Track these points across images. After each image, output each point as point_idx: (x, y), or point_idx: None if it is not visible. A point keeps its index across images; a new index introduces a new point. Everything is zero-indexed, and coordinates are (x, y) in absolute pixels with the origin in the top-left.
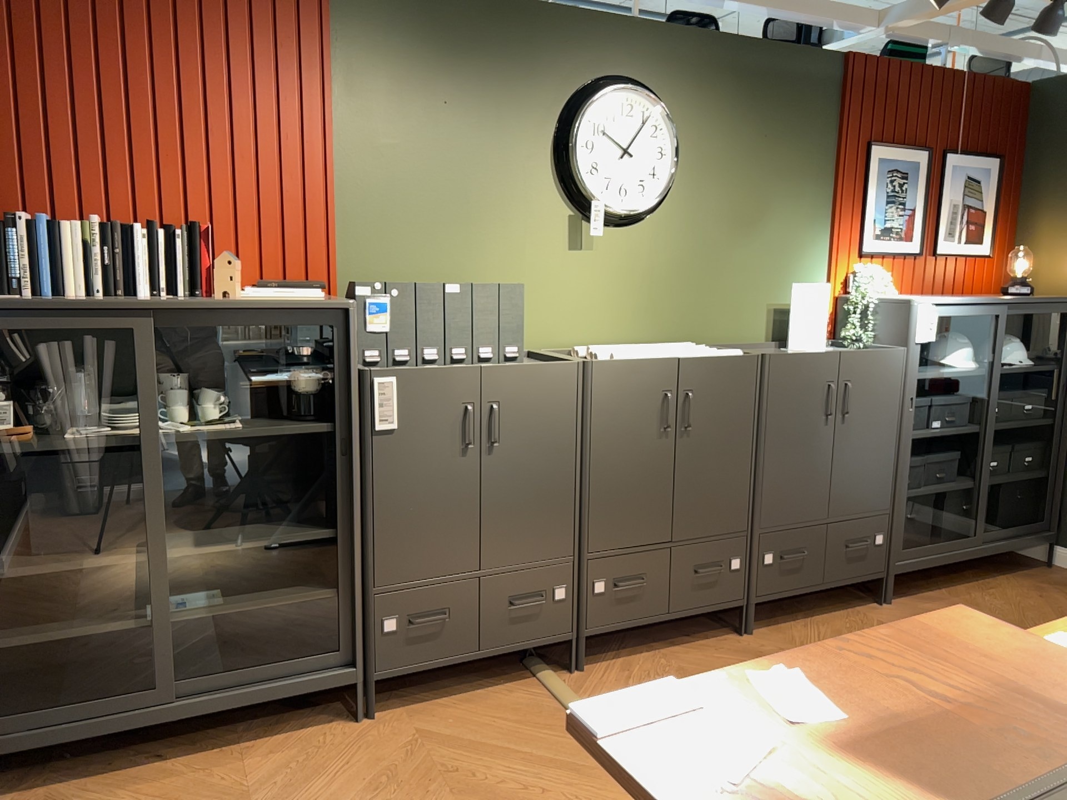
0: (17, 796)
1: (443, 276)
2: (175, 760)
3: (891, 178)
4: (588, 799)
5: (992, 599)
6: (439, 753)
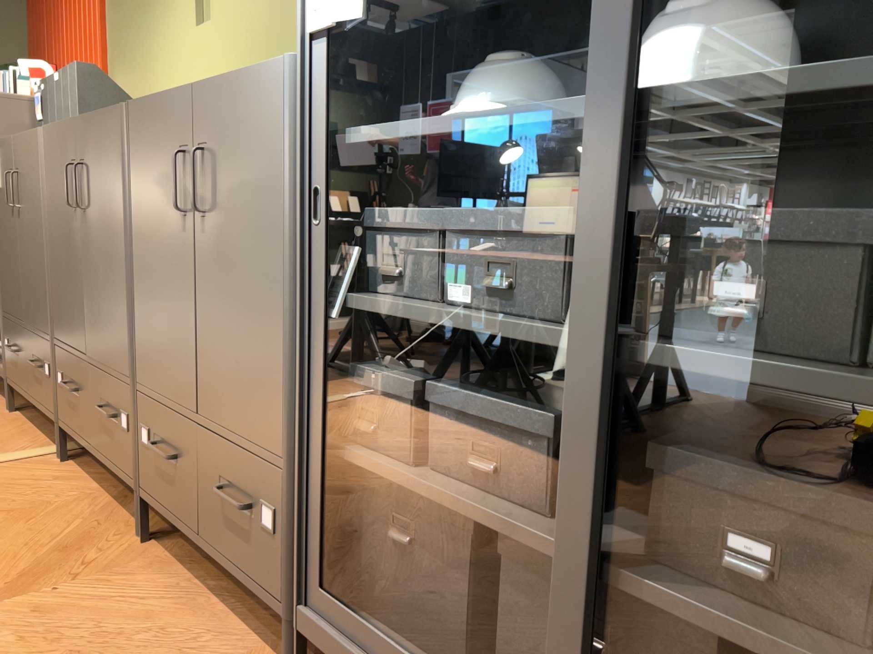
0: None
1: (141, 81)
2: None
3: None
4: None
5: None
6: None
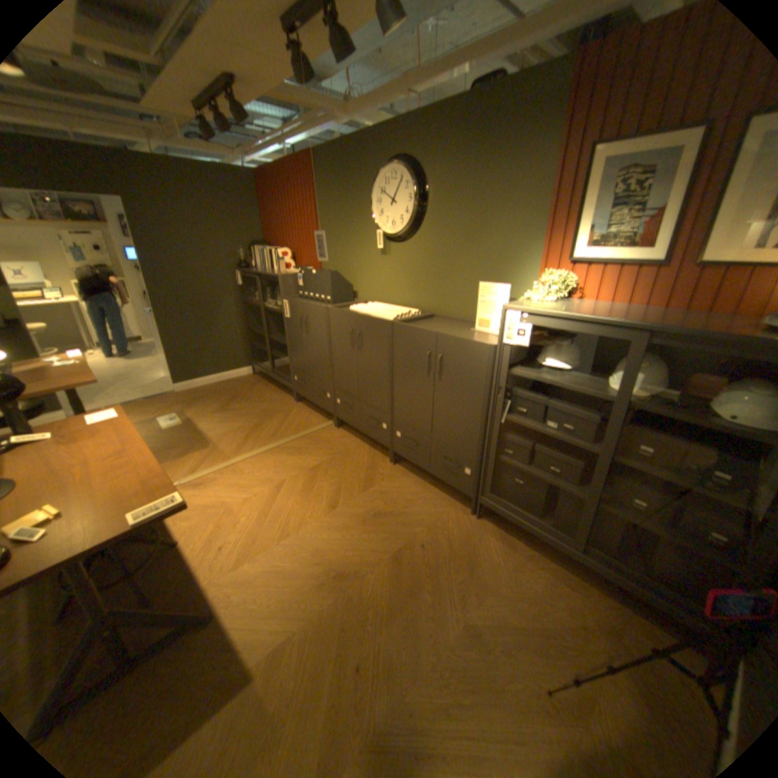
0: (260, 379)
1: (344, 267)
2: (275, 388)
3: (624, 175)
4: (259, 440)
5: (540, 583)
6: (282, 415)
